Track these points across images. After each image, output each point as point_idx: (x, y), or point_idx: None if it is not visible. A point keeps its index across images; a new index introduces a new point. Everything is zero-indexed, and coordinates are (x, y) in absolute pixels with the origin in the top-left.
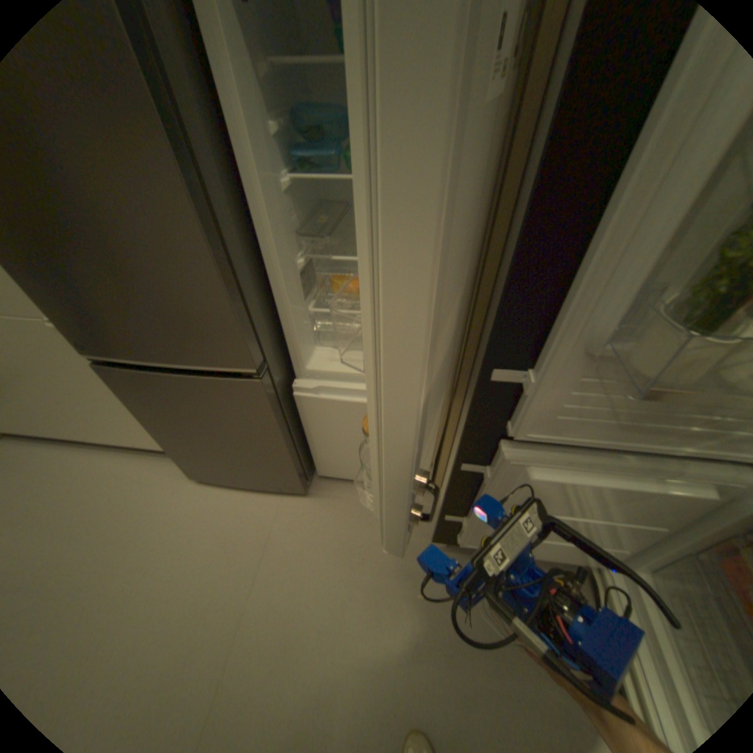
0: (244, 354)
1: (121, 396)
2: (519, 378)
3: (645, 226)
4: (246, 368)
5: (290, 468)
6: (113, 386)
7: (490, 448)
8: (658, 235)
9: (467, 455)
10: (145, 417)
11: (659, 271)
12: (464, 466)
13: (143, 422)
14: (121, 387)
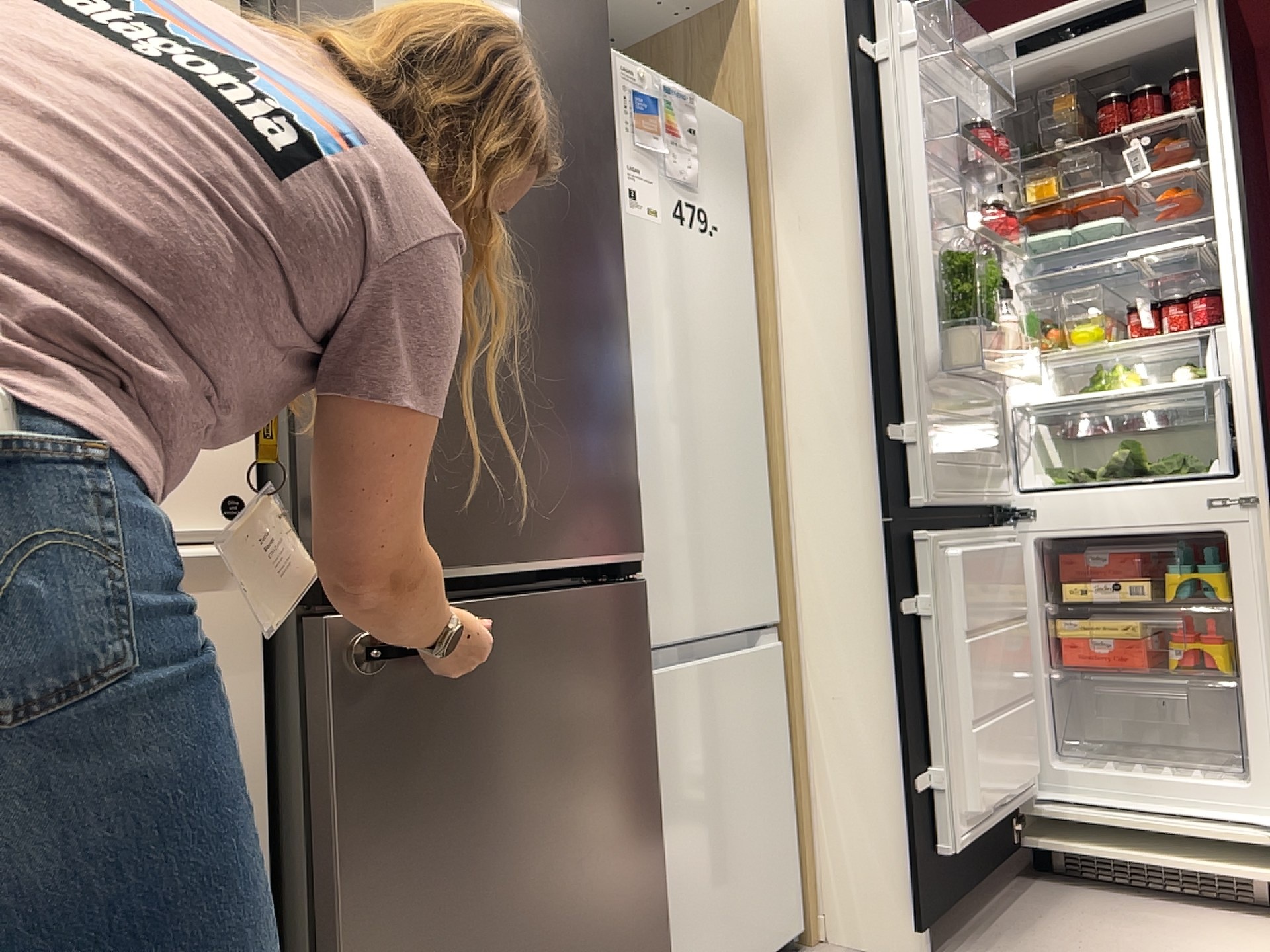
0: (637, 520)
1: (351, 747)
2: (905, 436)
3: (921, 293)
4: (633, 555)
5: (652, 938)
6: (349, 703)
7: (912, 557)
8: (933, 291)
9: (903, 583)
10: (377, 842)
11: (934, 318)
12: (907, 608)
13: (356, 881)
14: (372, 698)
